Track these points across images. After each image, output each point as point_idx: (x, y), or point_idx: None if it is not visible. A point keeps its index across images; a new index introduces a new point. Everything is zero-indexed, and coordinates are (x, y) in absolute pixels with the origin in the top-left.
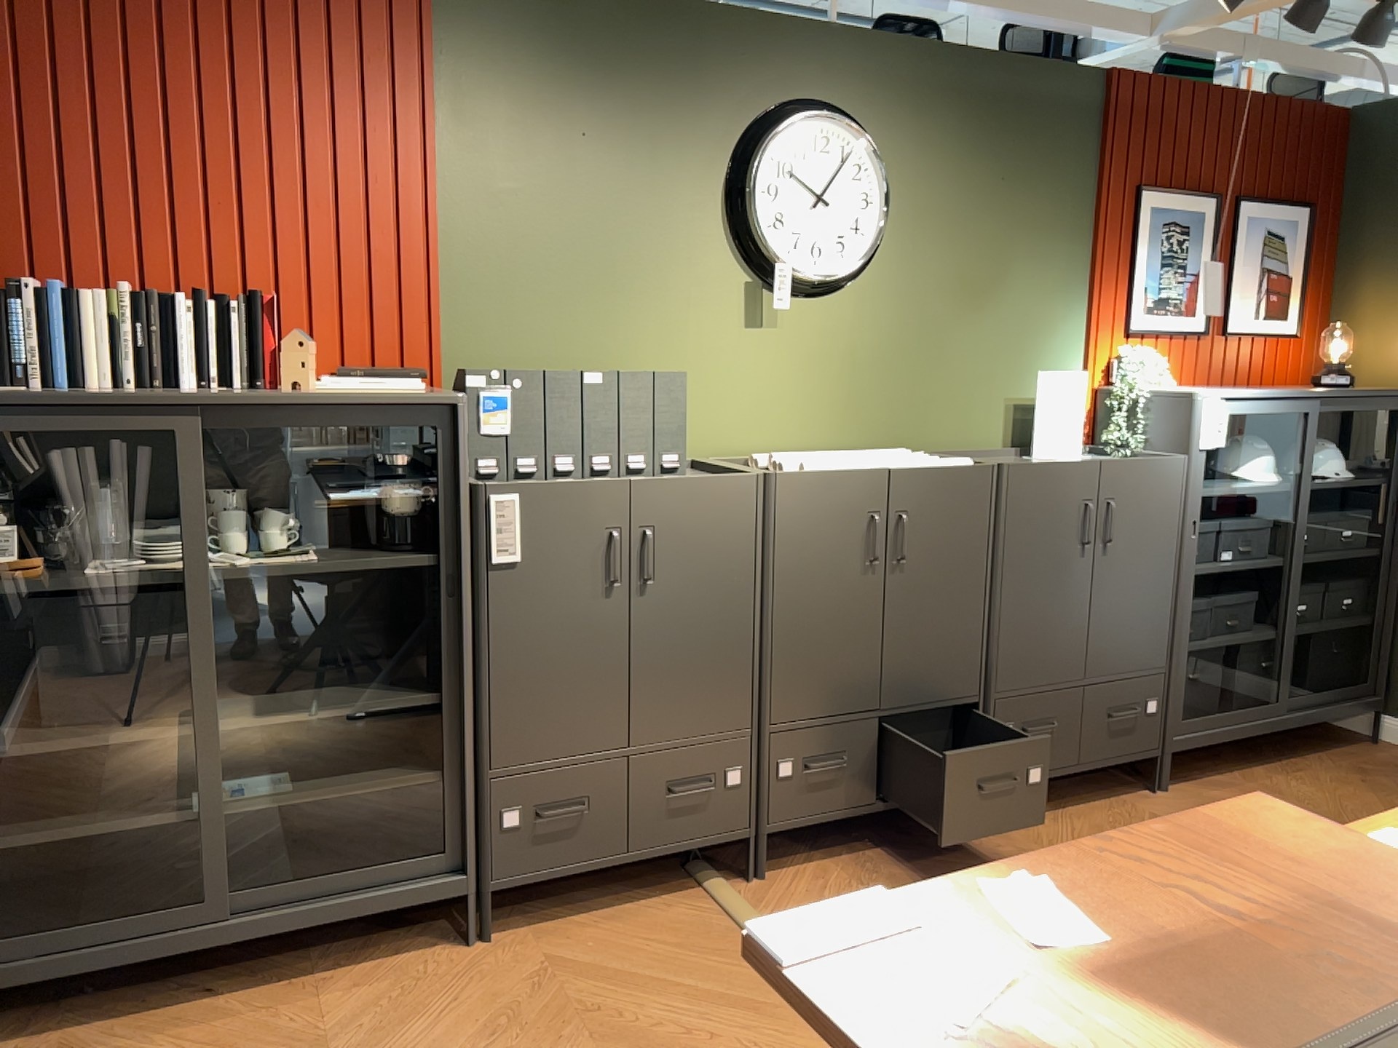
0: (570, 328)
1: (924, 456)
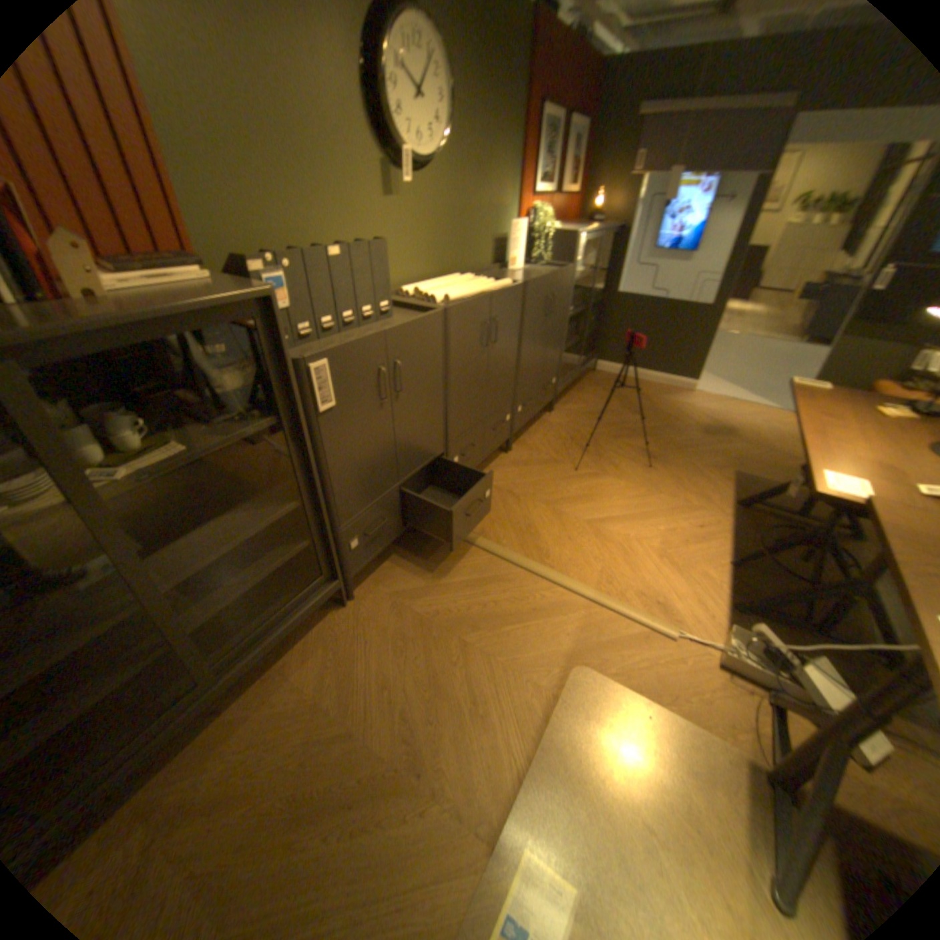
0: (280, 201)
1: (484, 278)
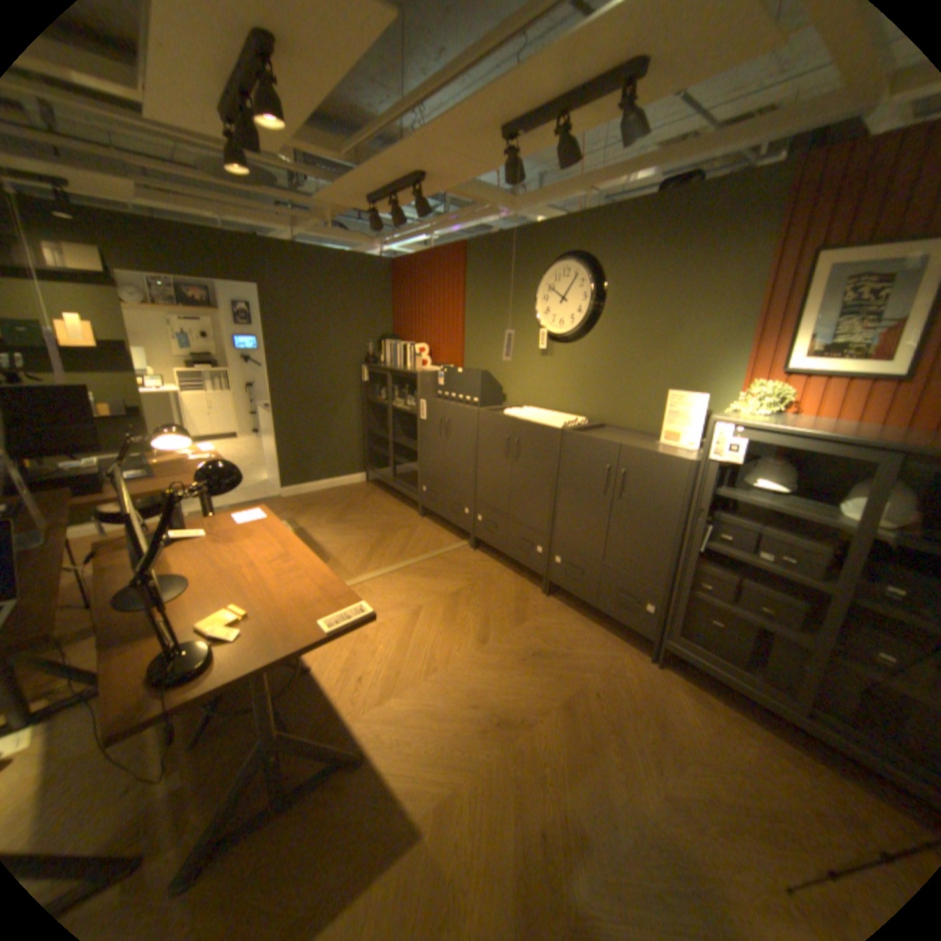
0: (491, 354)
1: (565, 421)
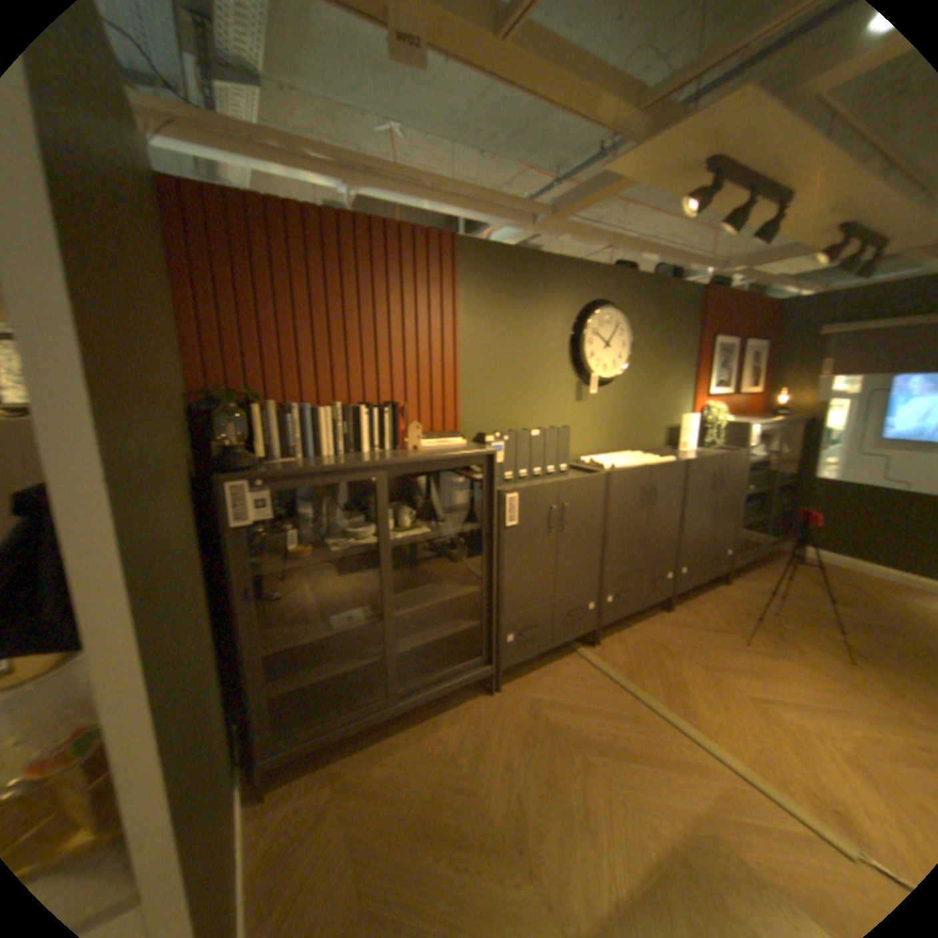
0: (508, 407)
1: (649, 456)
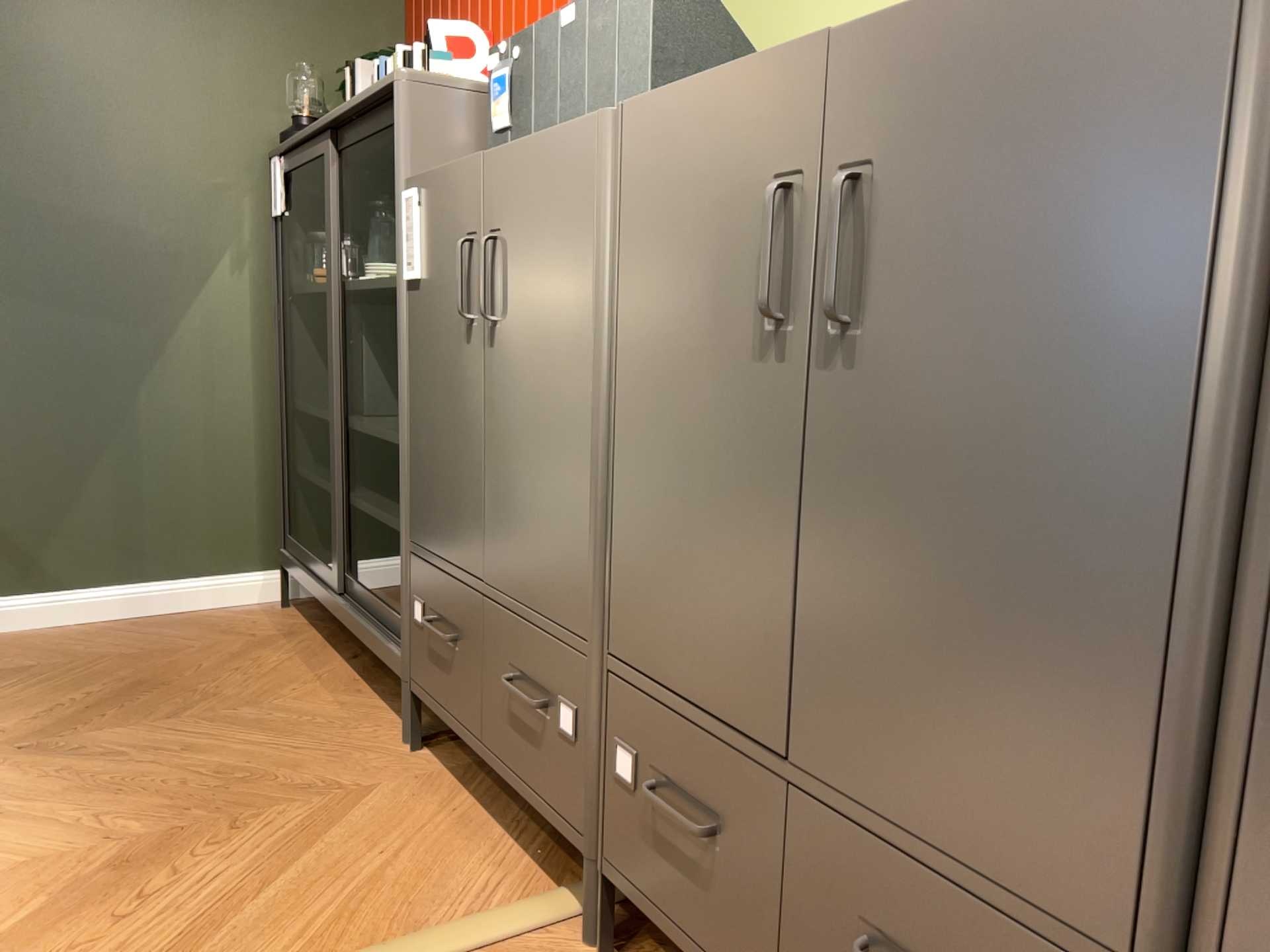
0: None
1: None
